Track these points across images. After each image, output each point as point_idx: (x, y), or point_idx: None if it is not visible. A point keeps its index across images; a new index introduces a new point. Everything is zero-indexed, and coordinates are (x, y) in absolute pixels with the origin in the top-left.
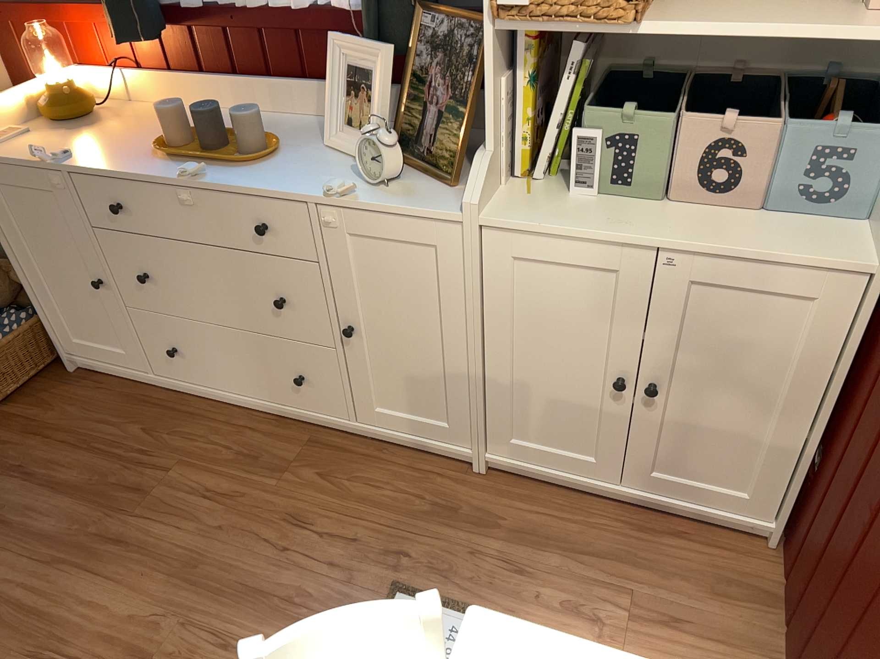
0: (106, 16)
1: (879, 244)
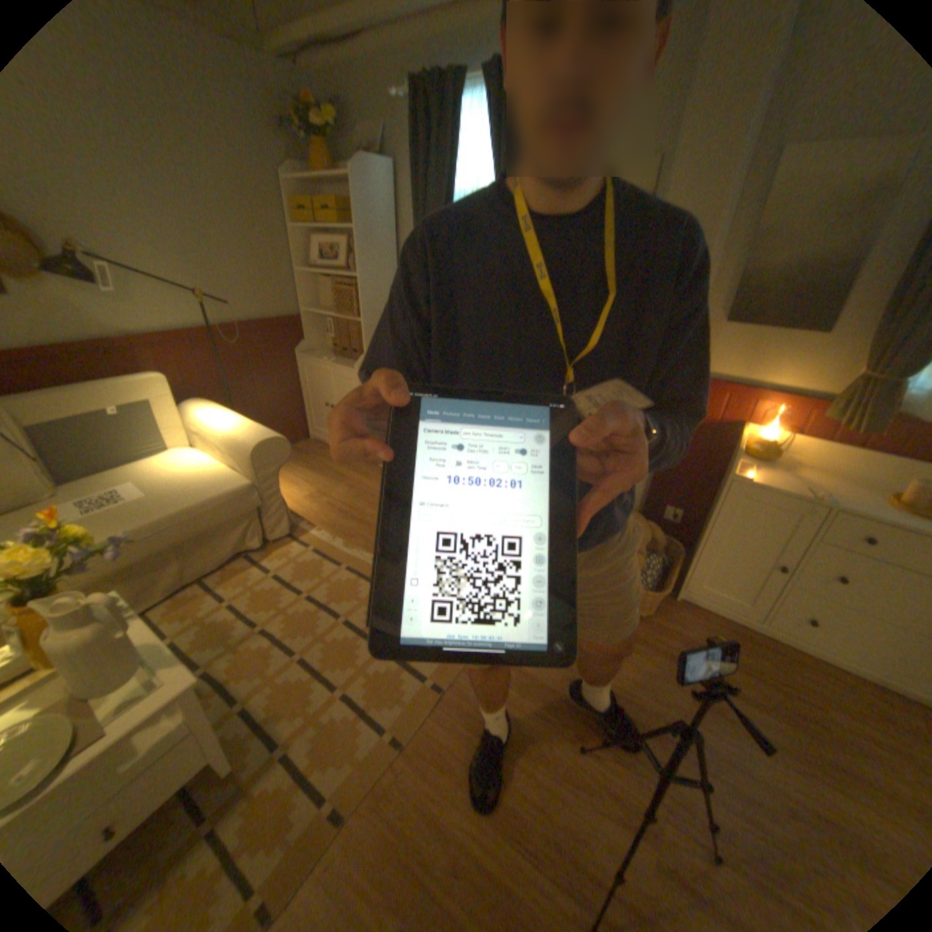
0: (805, 405)
1: None
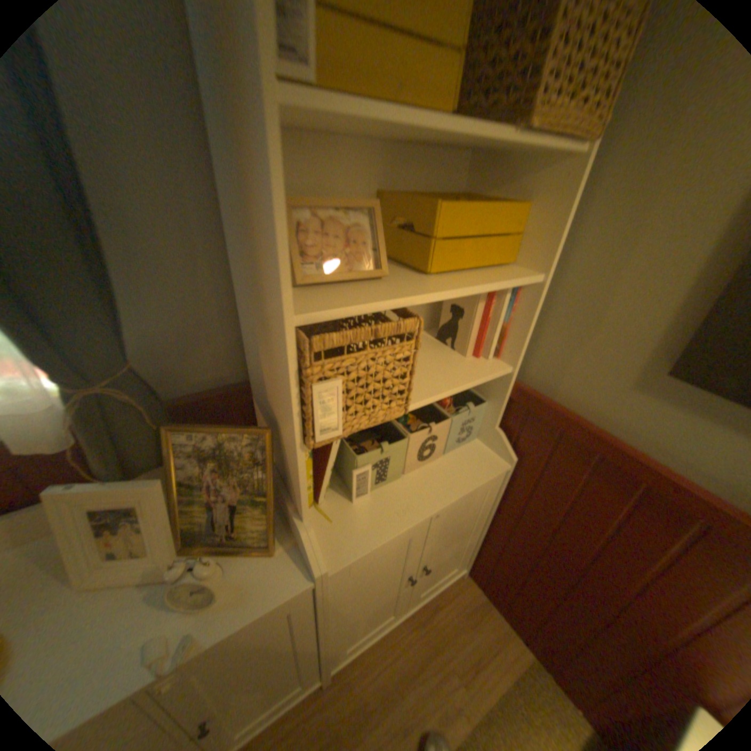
0: None
1: (499, 455)
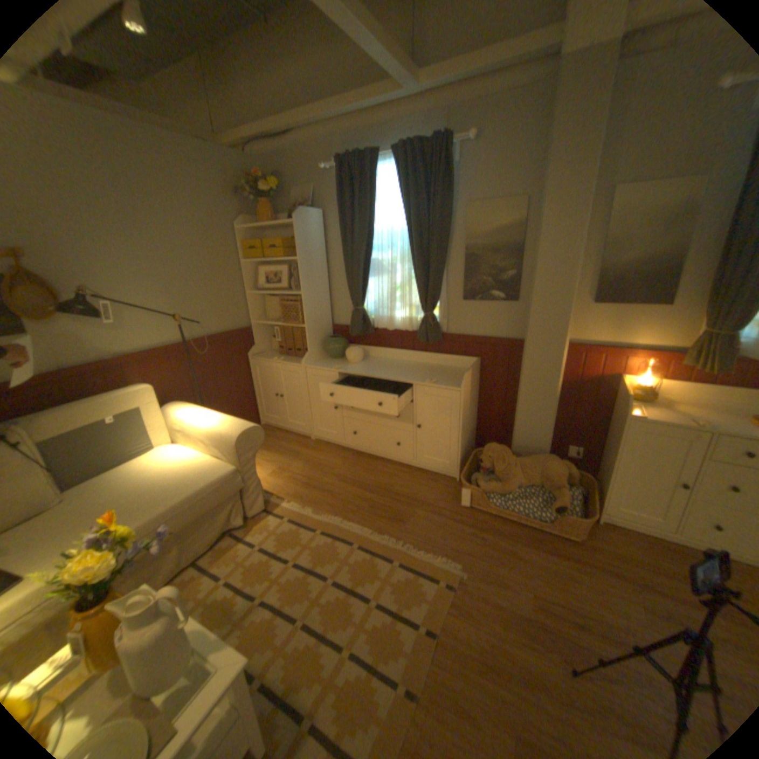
0: (665, 357)
1: None
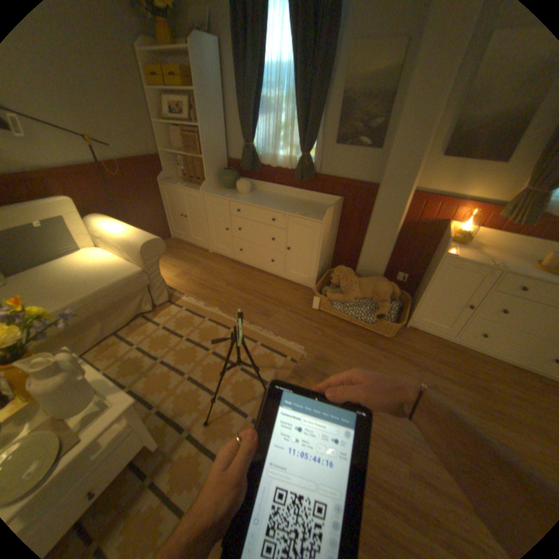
0: (487, 208)
1: None
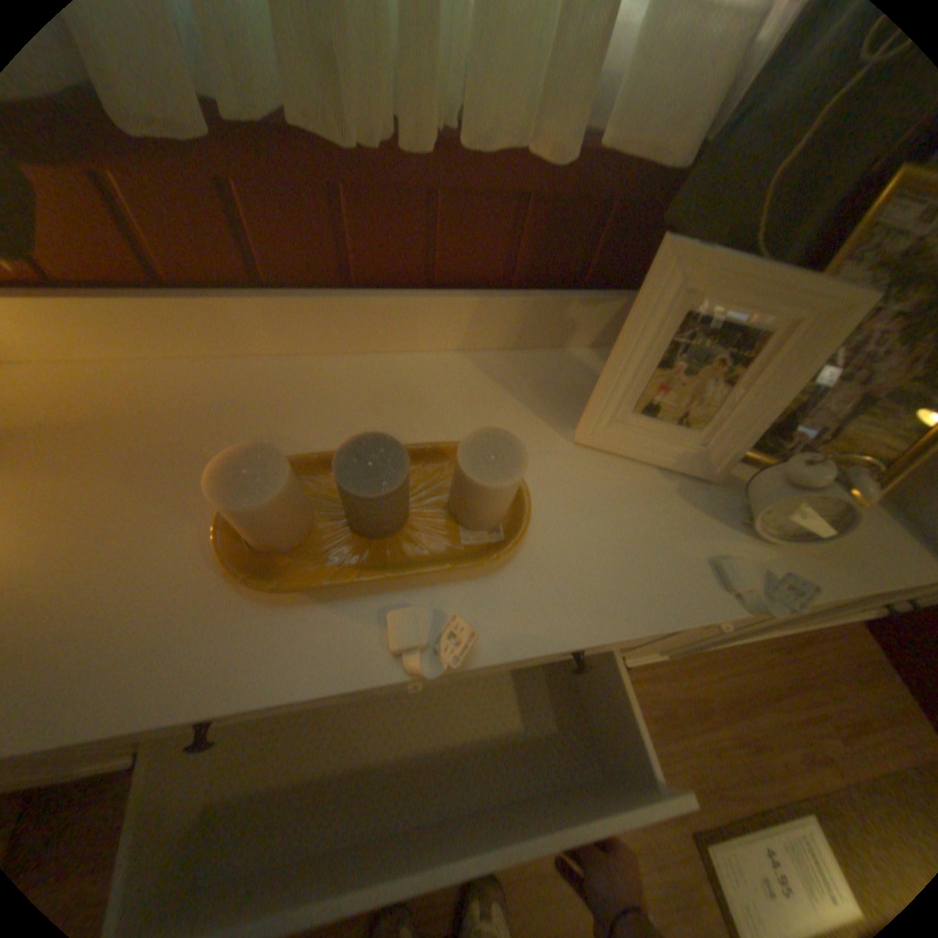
0: None
1: None
